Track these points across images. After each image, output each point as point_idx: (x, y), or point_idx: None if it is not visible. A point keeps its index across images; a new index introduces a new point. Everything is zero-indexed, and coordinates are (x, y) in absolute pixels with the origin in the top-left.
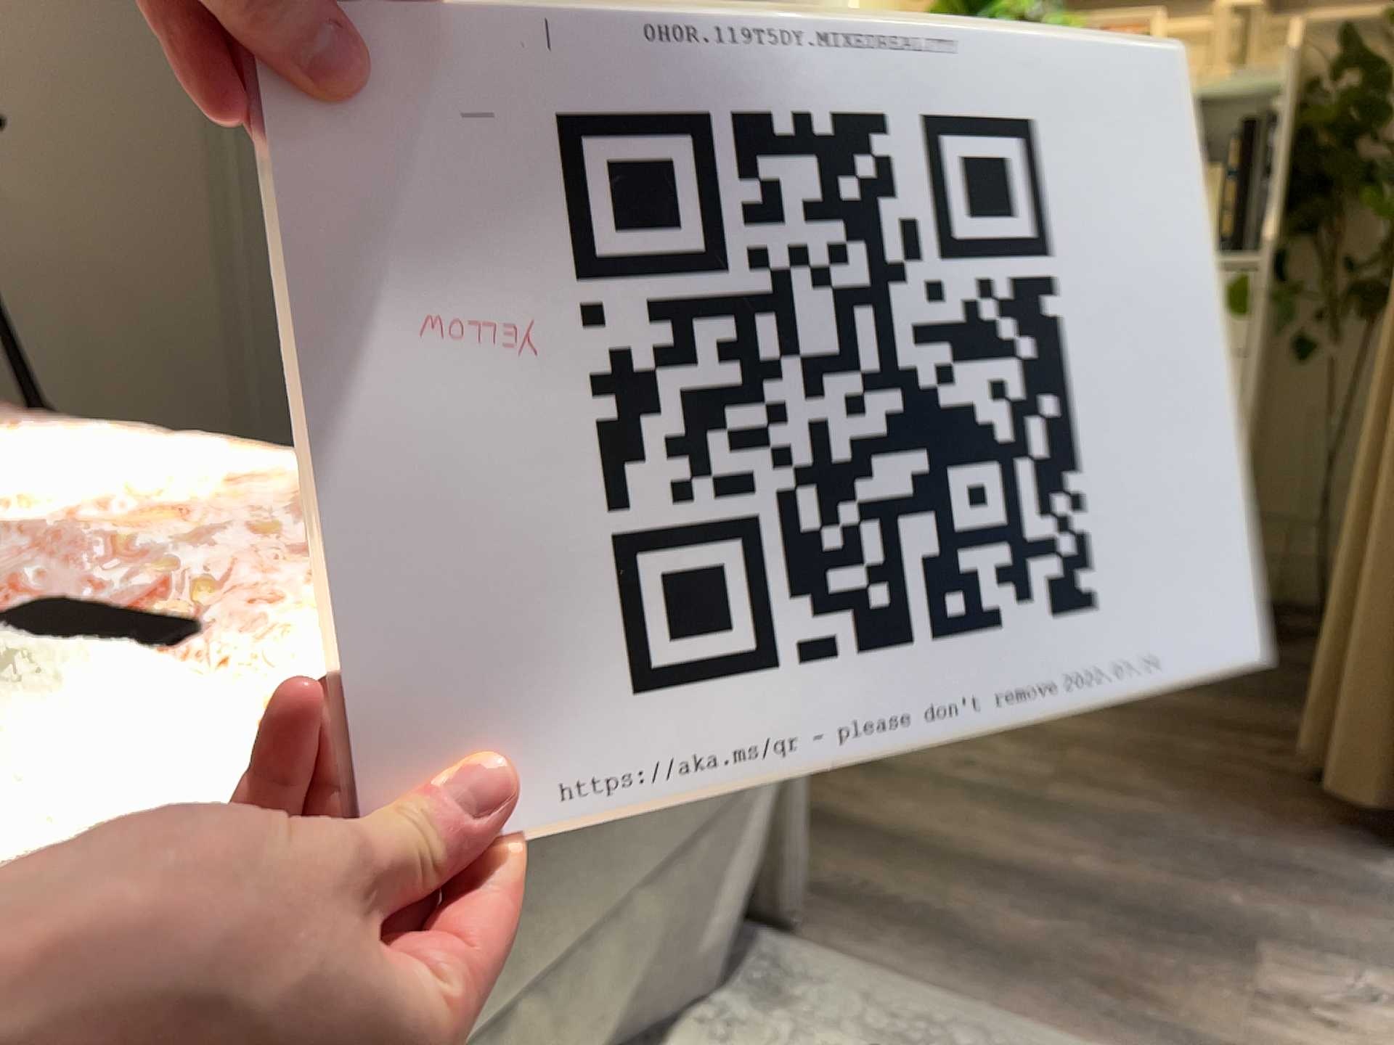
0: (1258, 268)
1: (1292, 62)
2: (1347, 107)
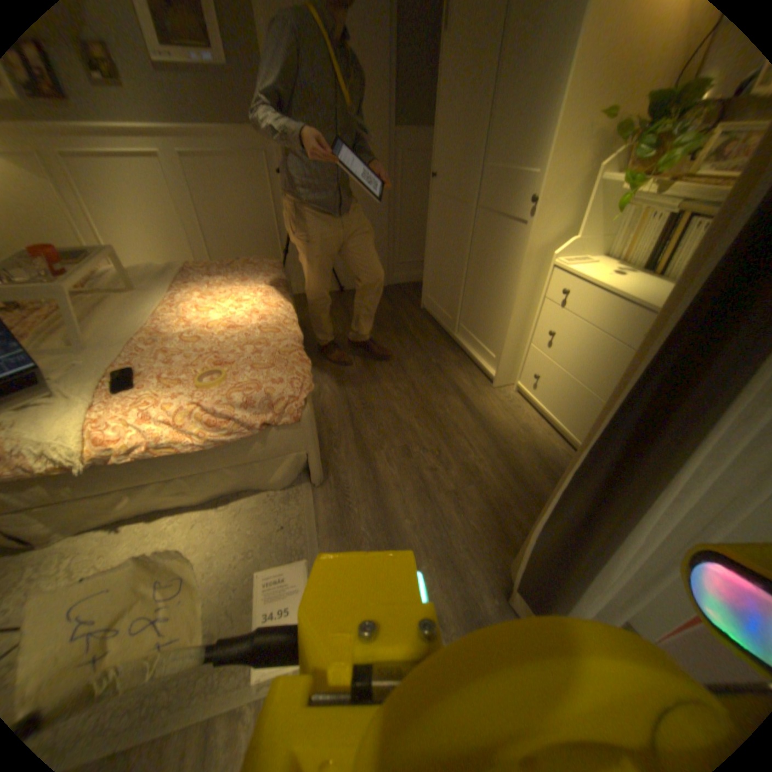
0: None
1: None
2: None
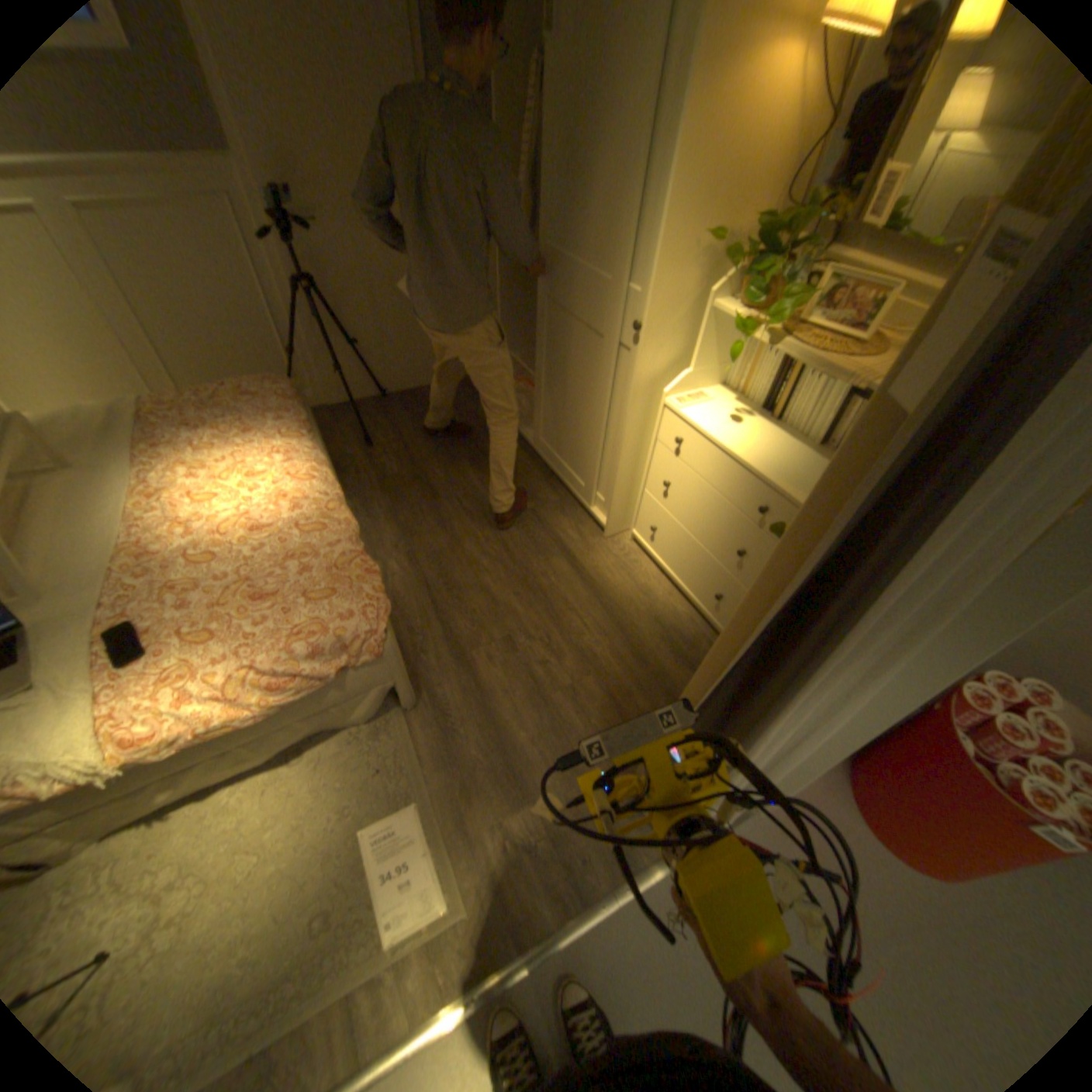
0: None
1: None
2: None
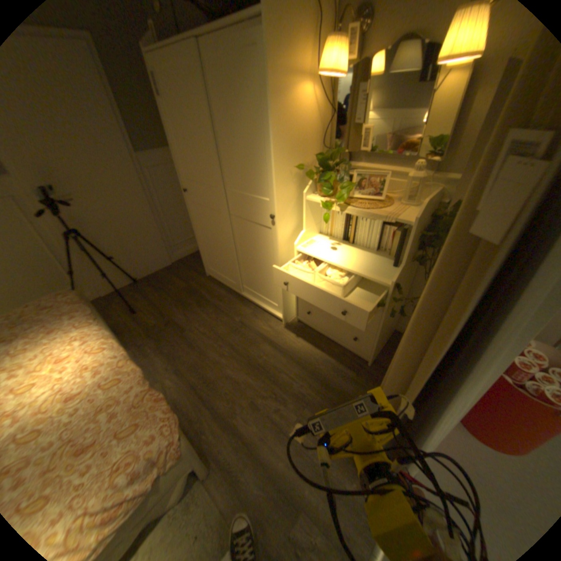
0: (389, 287)
1: (418, 216)
2: (435, 235)
